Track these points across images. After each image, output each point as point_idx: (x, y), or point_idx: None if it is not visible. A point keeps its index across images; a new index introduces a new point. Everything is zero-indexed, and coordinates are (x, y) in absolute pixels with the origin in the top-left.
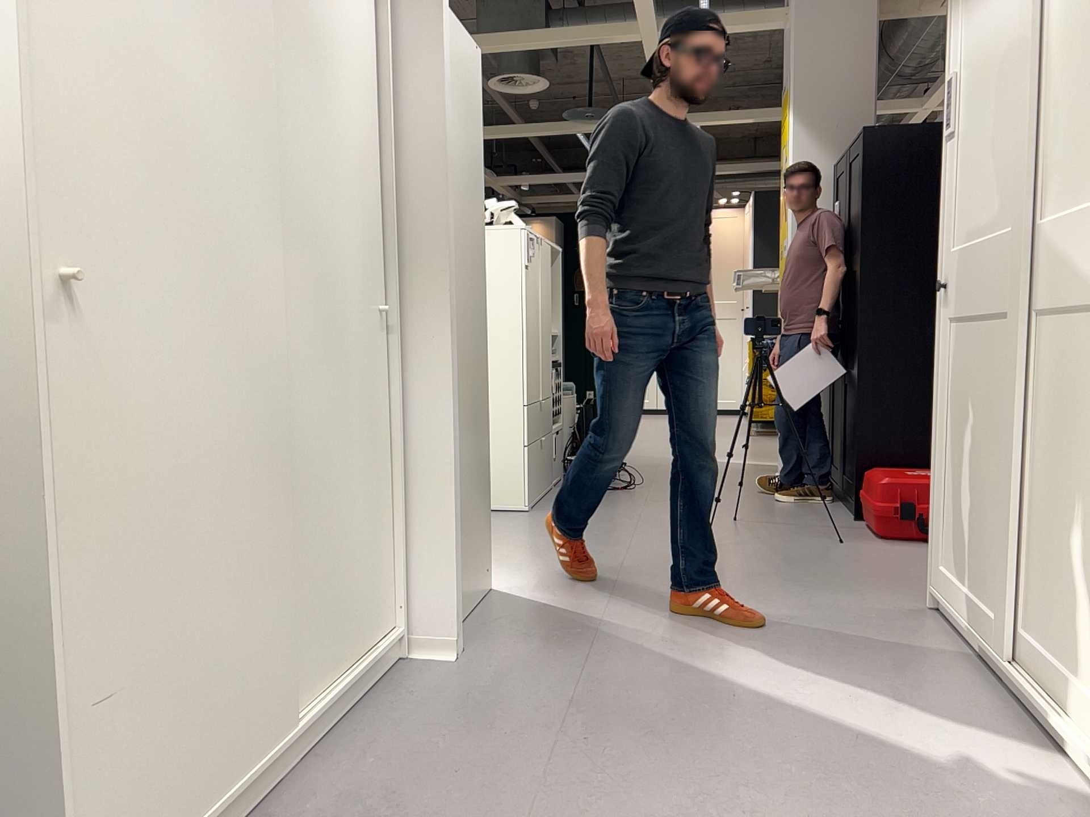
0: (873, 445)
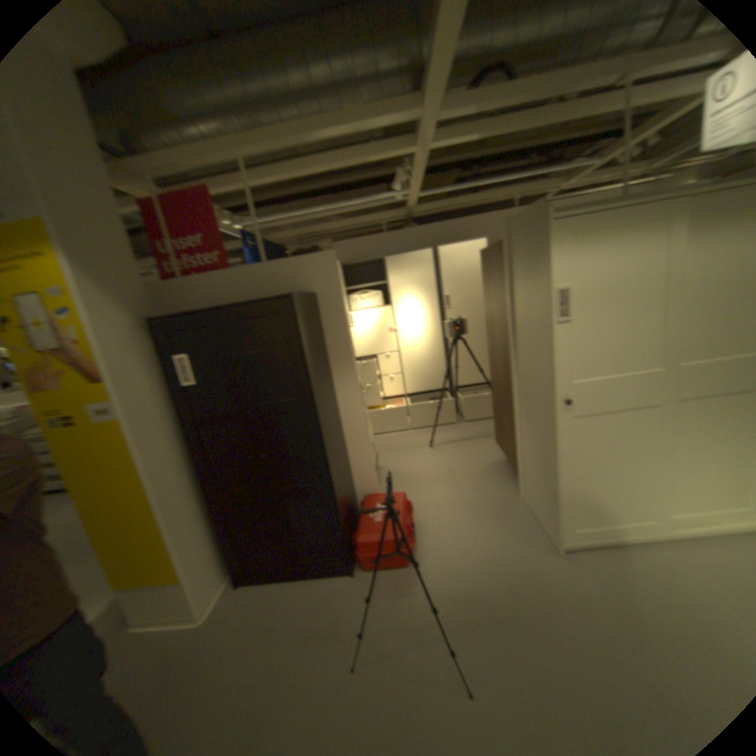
0: (346, 518)
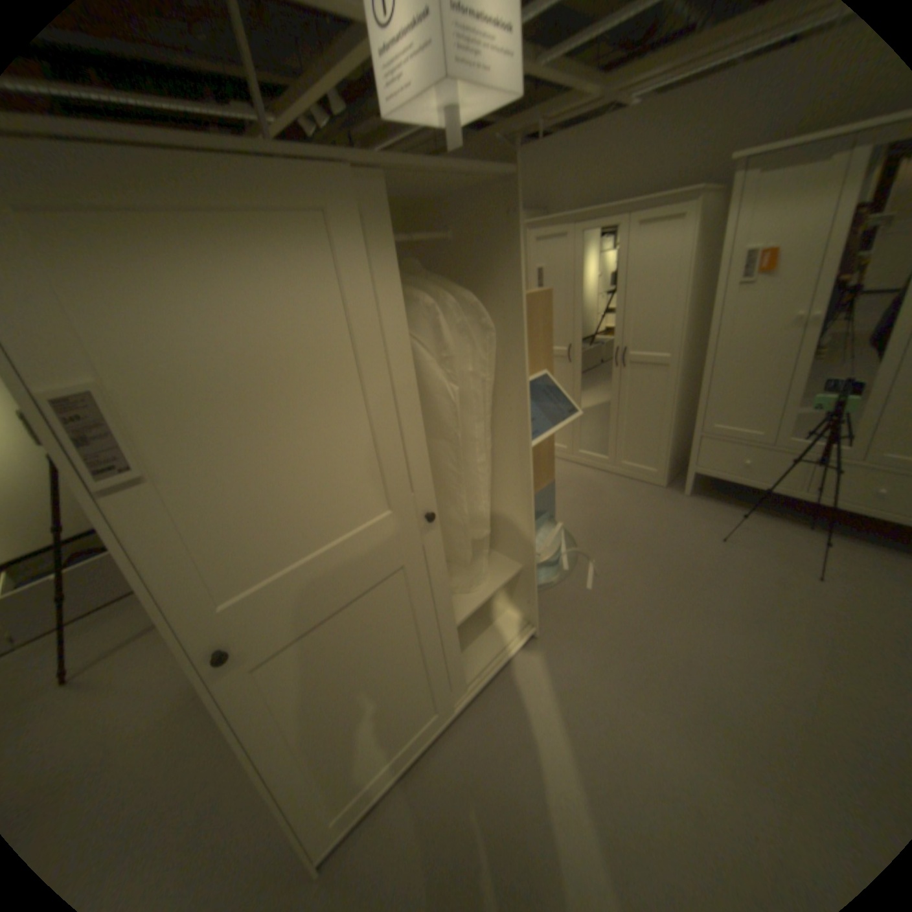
0: None
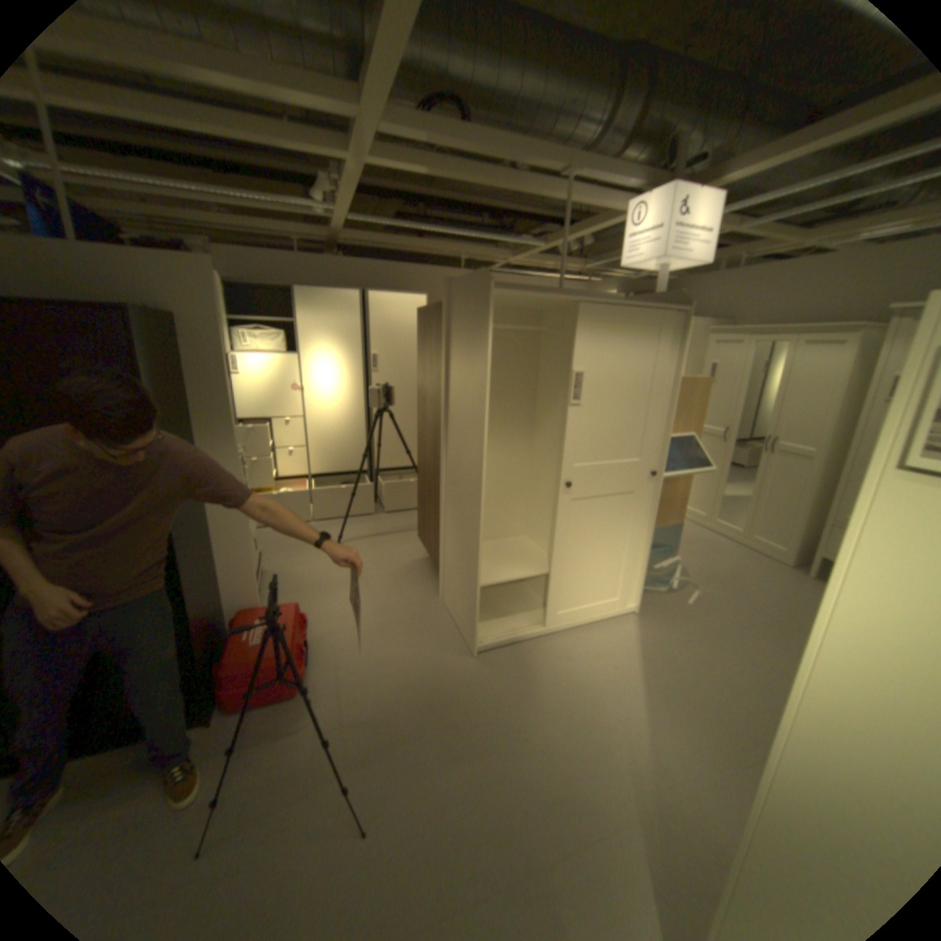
0: (206, 644)
